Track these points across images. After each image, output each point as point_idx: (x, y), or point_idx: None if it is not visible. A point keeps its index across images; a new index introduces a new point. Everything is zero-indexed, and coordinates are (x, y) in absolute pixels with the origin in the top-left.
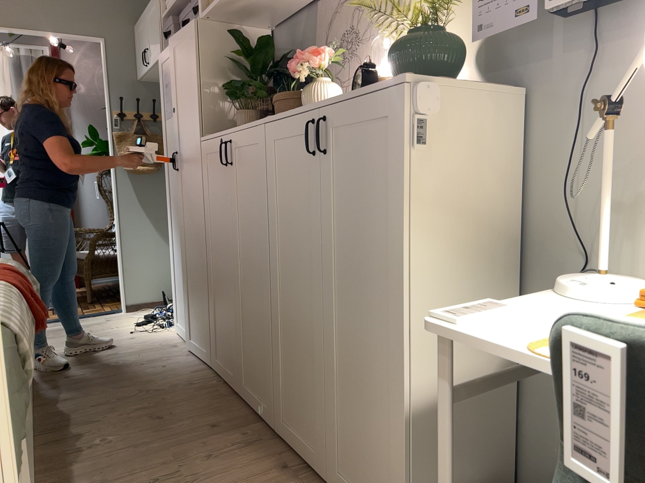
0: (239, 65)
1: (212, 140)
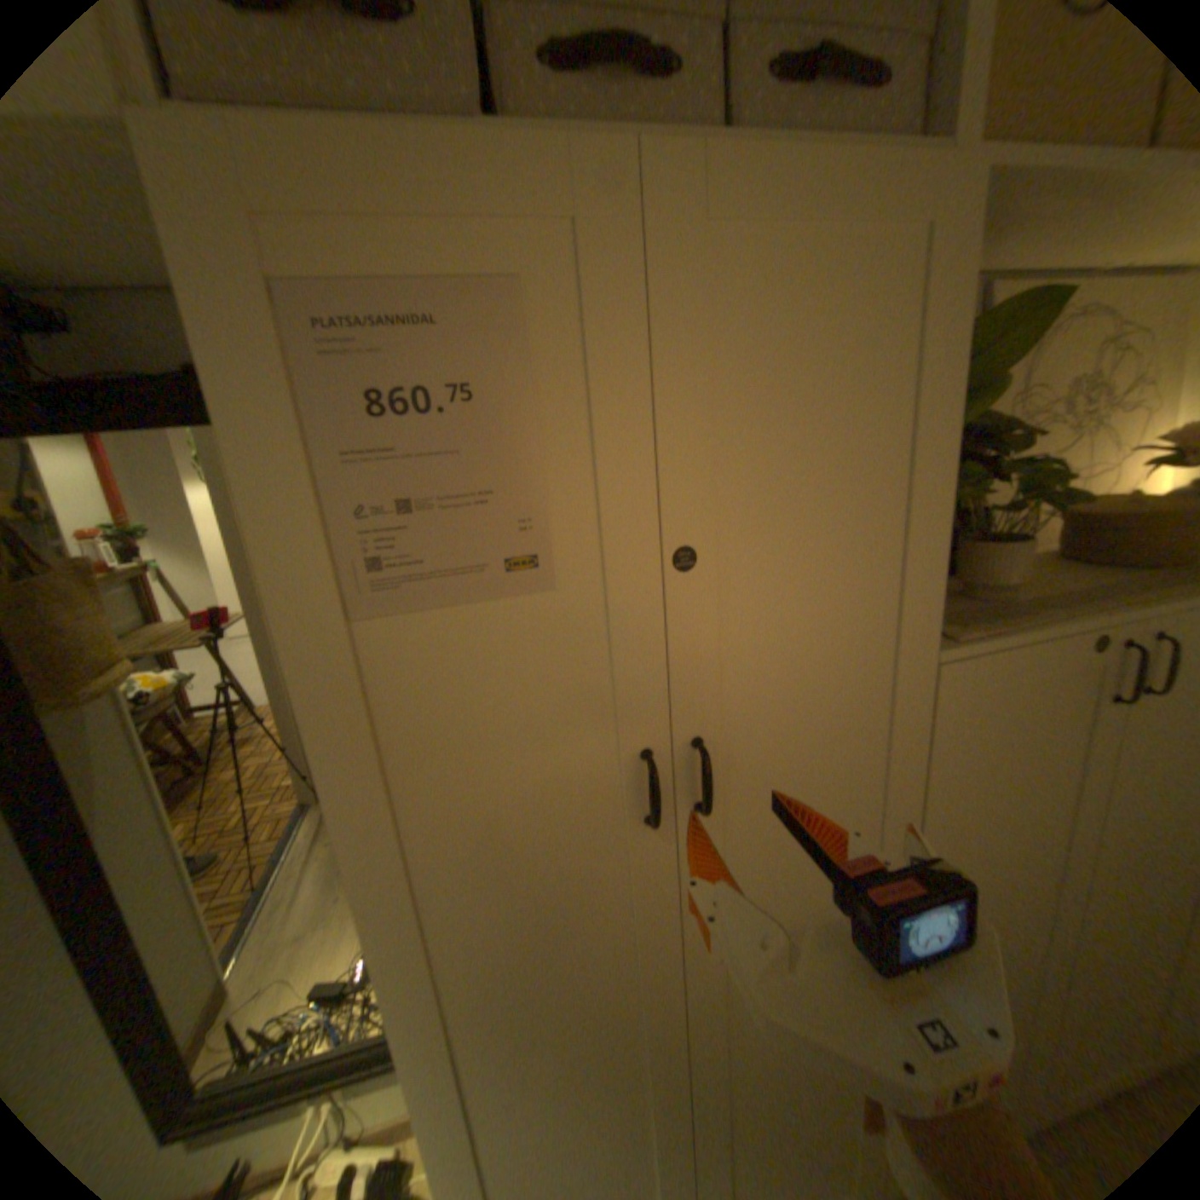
0: None
1: (1047, 646)
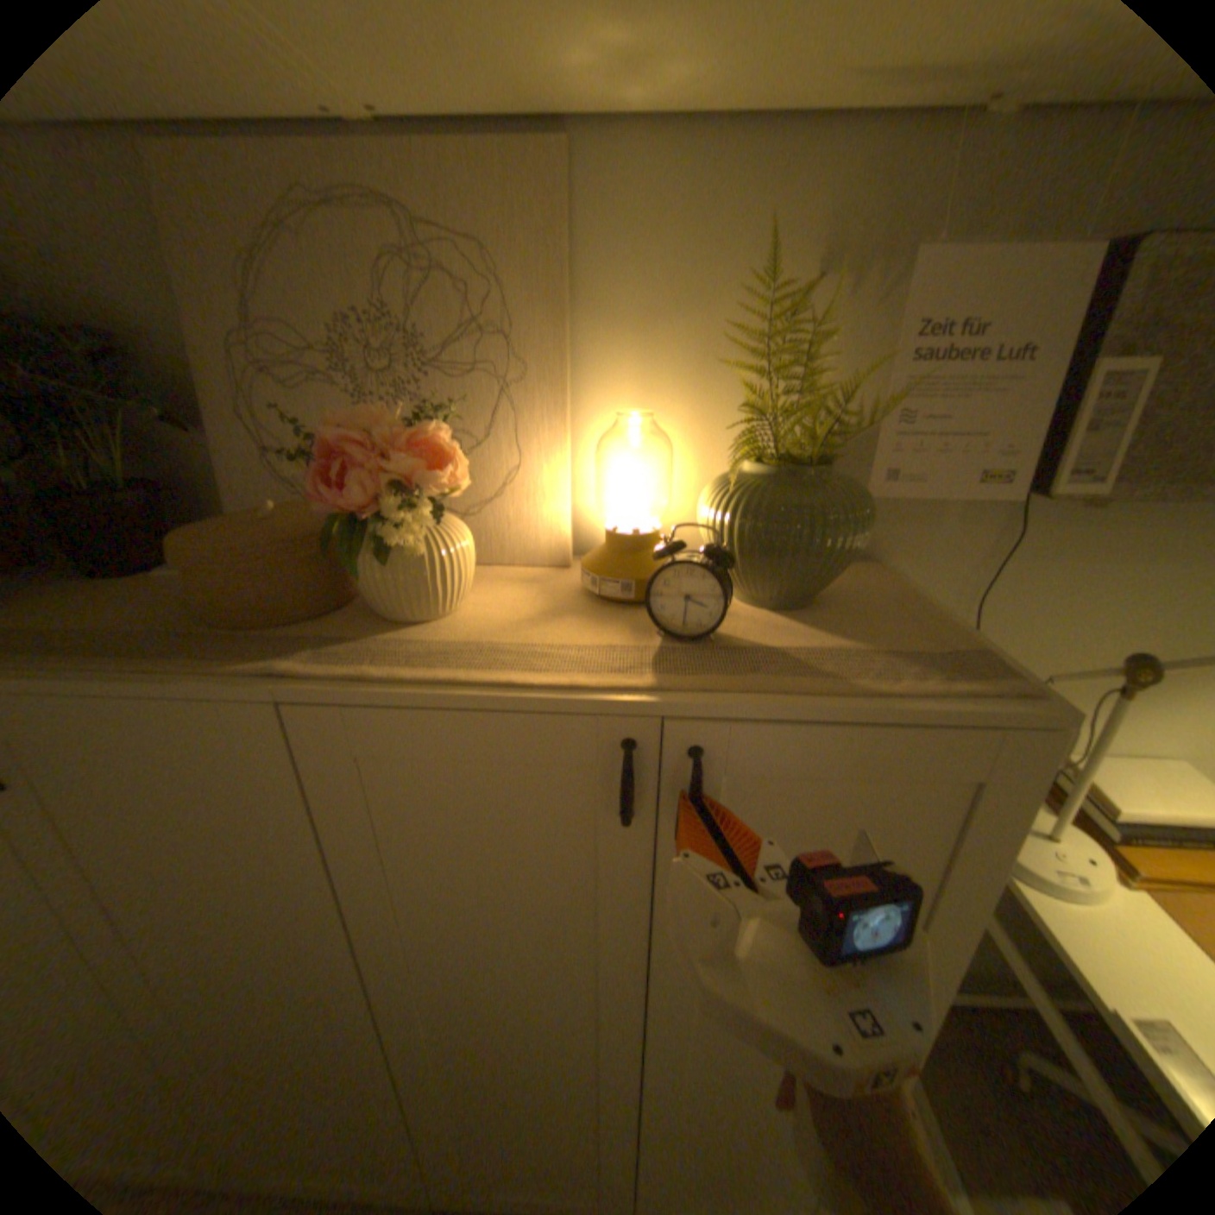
0: None
1: None
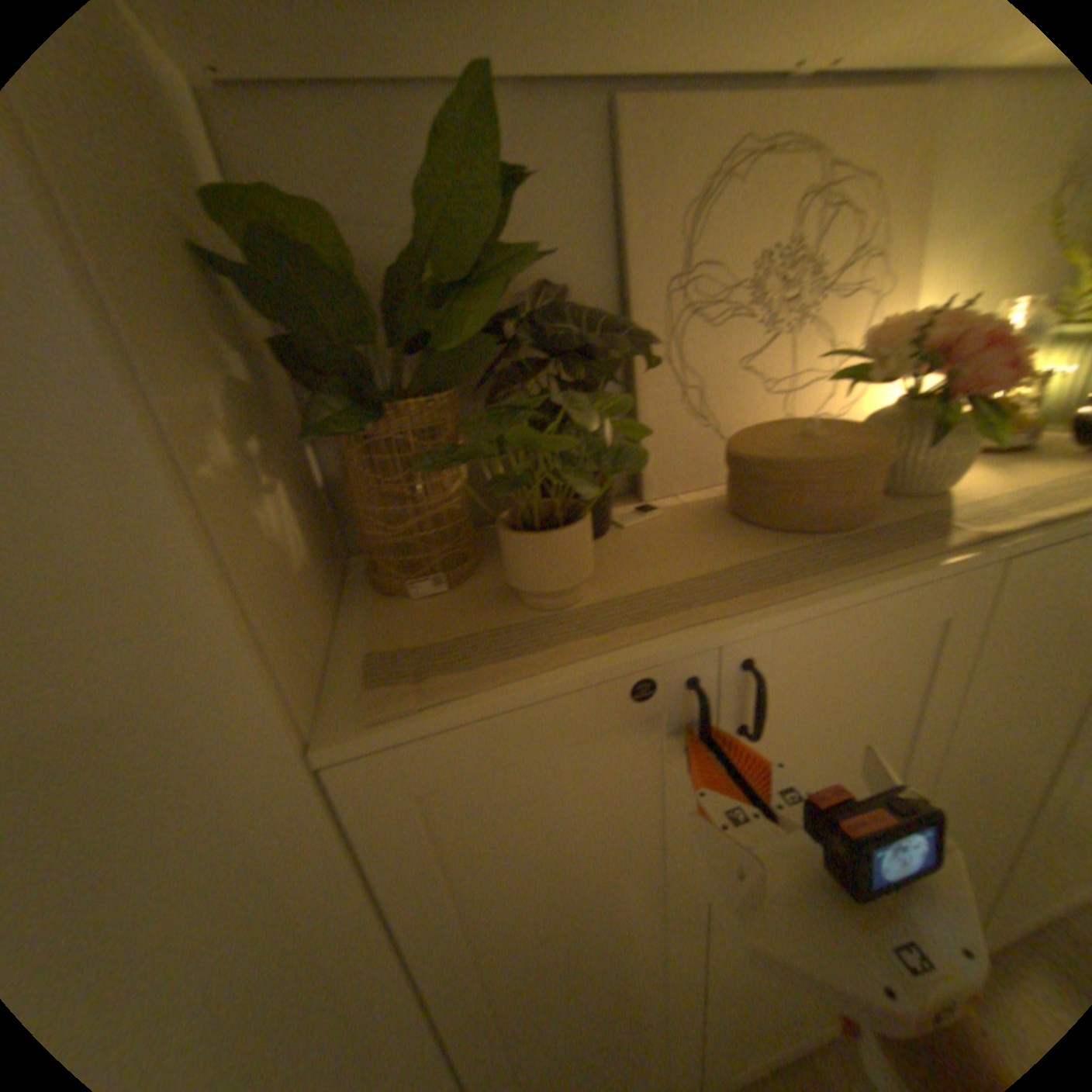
0: (251, 279)
1: (536, 706)
